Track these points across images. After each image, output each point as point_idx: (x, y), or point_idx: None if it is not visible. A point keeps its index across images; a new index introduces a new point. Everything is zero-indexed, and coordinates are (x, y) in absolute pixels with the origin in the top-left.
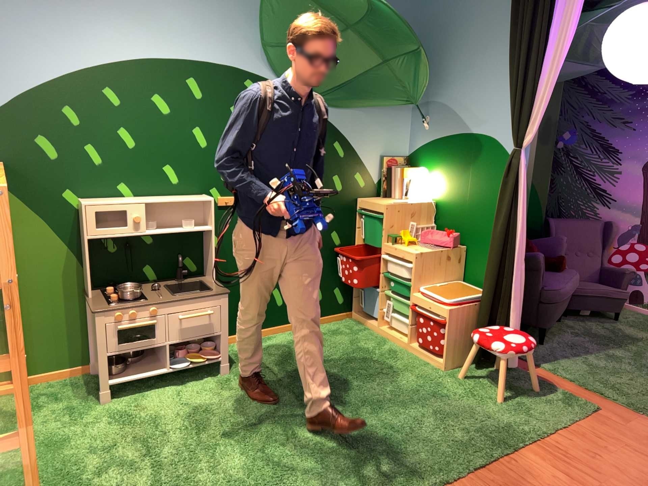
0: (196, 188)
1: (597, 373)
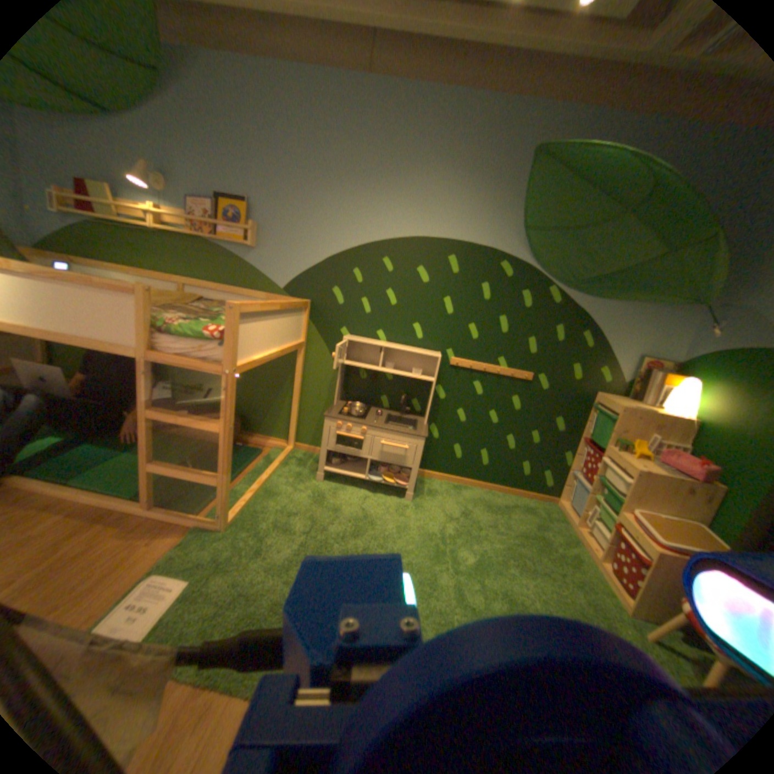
0: (431, 343)
1: None
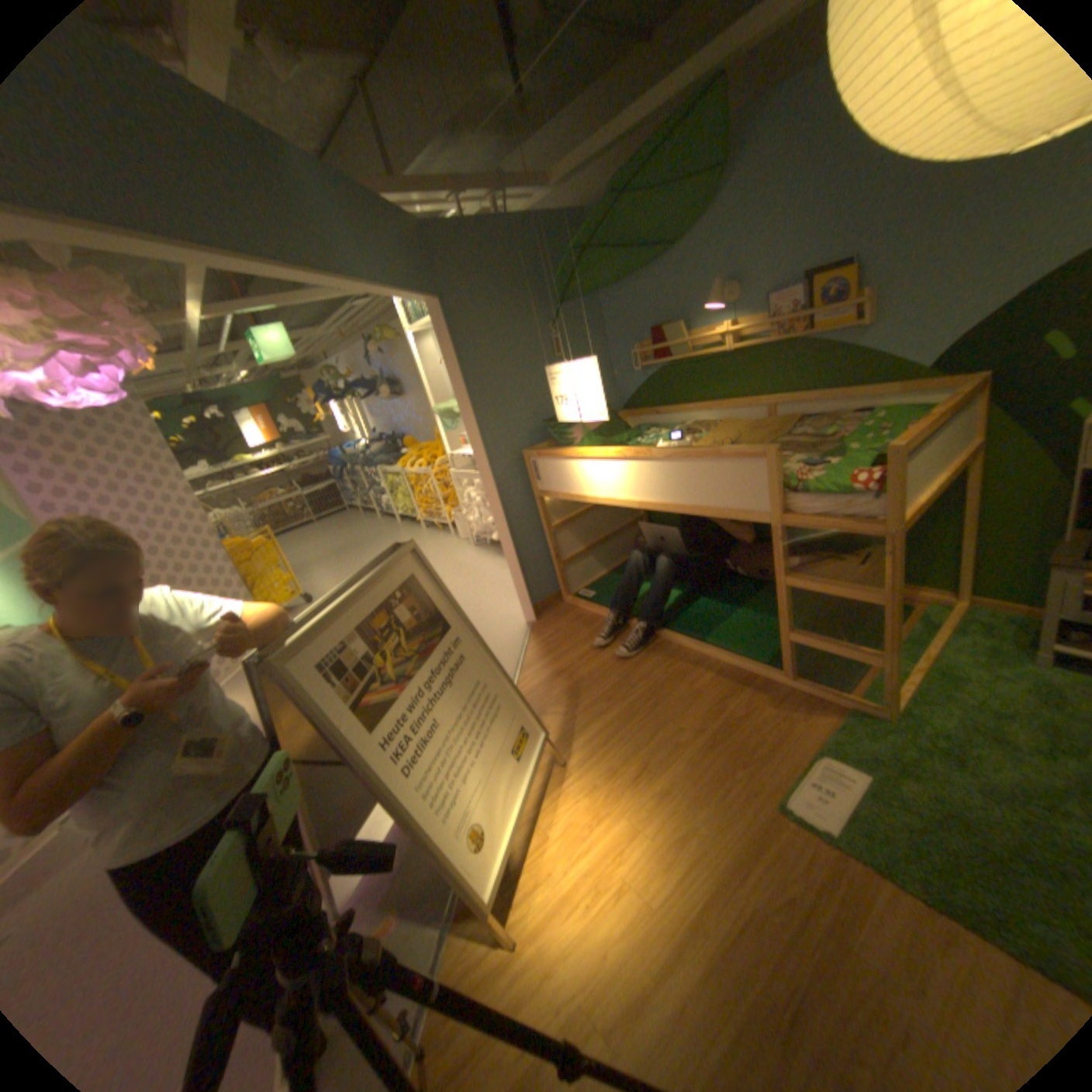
0: None
1: None
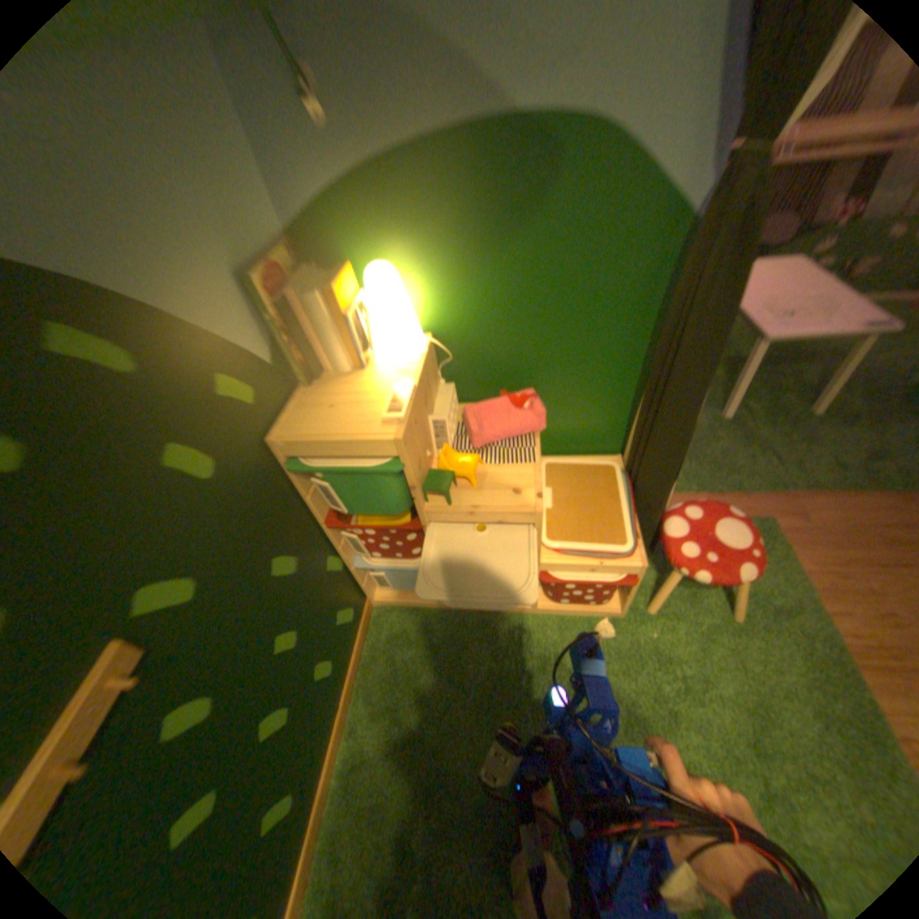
0: None
1: (701, 454)
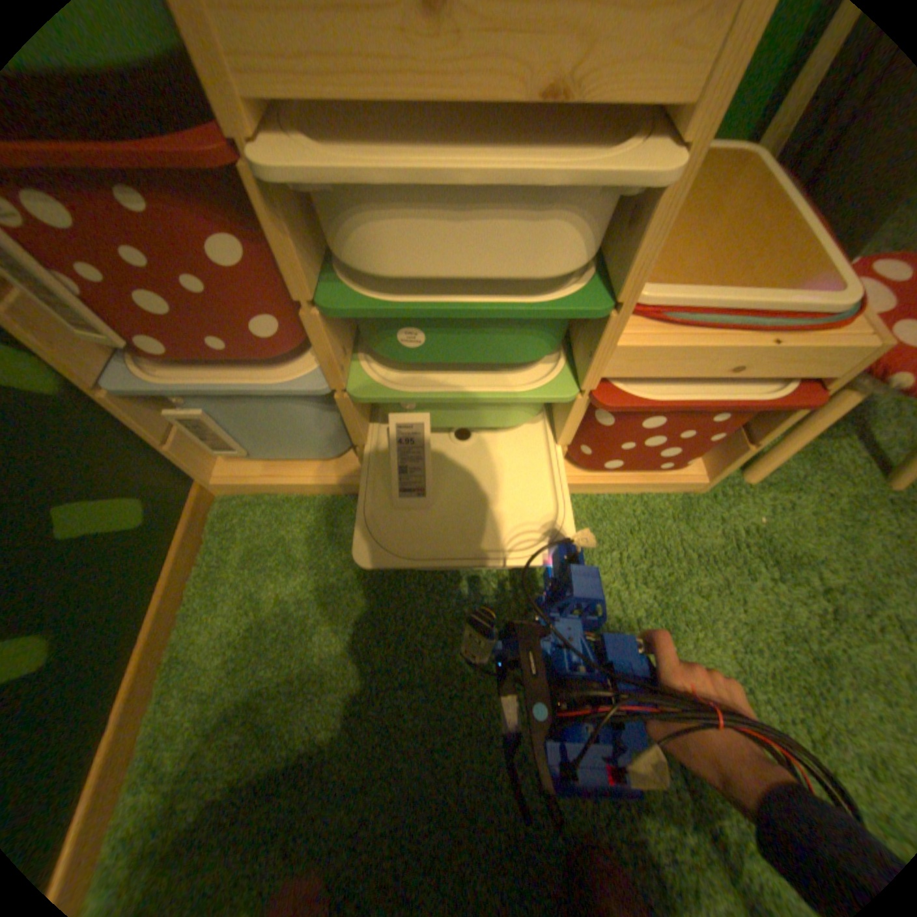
0: None
1: None
